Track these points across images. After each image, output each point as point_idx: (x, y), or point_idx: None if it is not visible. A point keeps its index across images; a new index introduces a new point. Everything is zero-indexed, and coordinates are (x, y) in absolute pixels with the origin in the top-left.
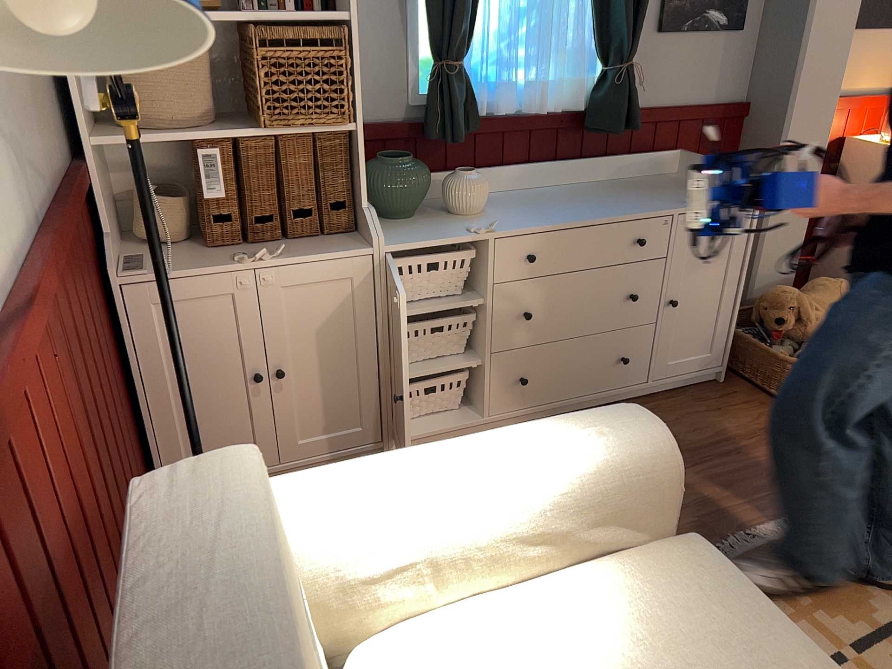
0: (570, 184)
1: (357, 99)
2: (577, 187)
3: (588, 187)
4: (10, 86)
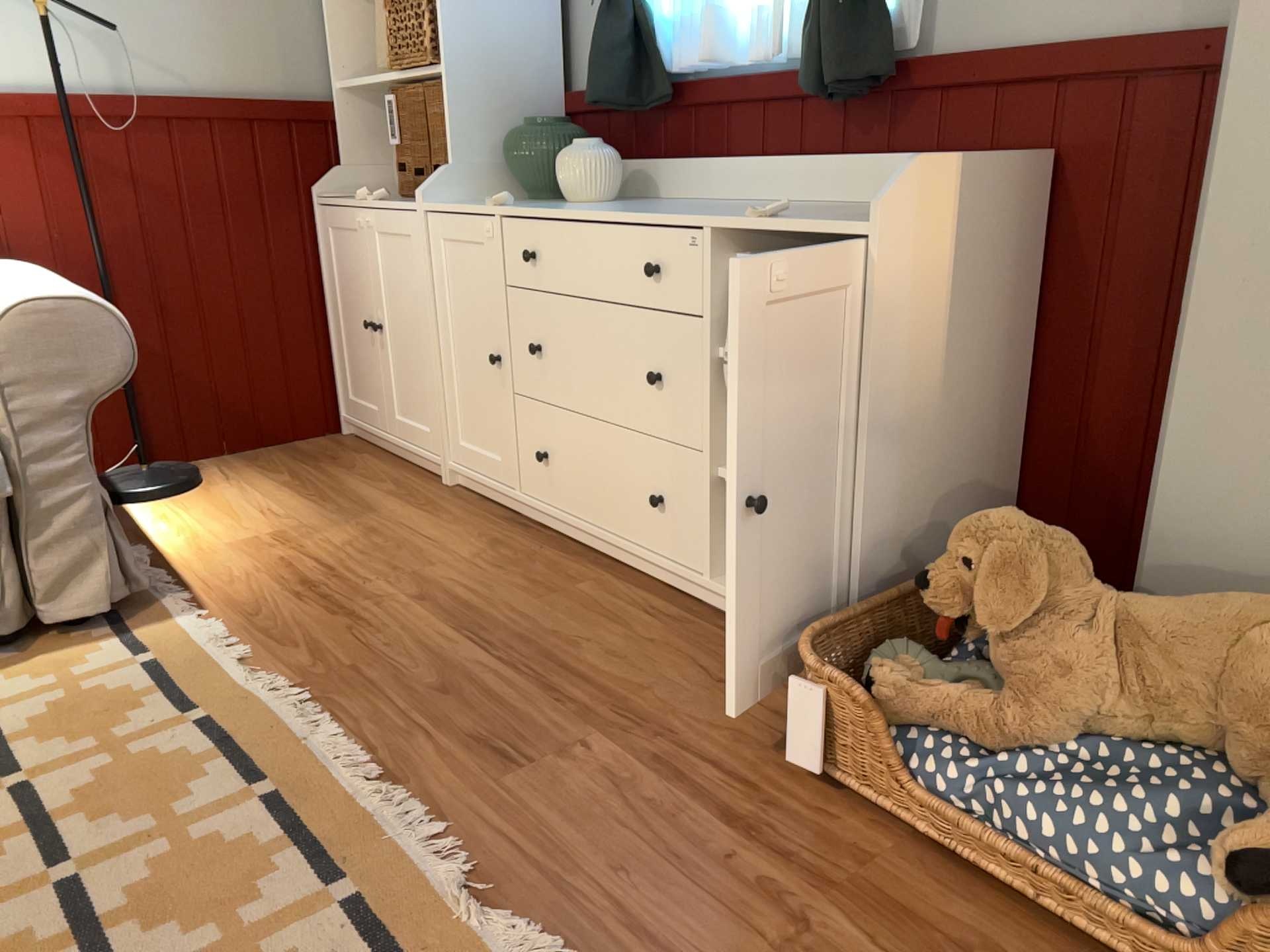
0: (800, 203)
1: (443, 38)
2: (786, 205)
3: (805, 206)
4: (162, 13)
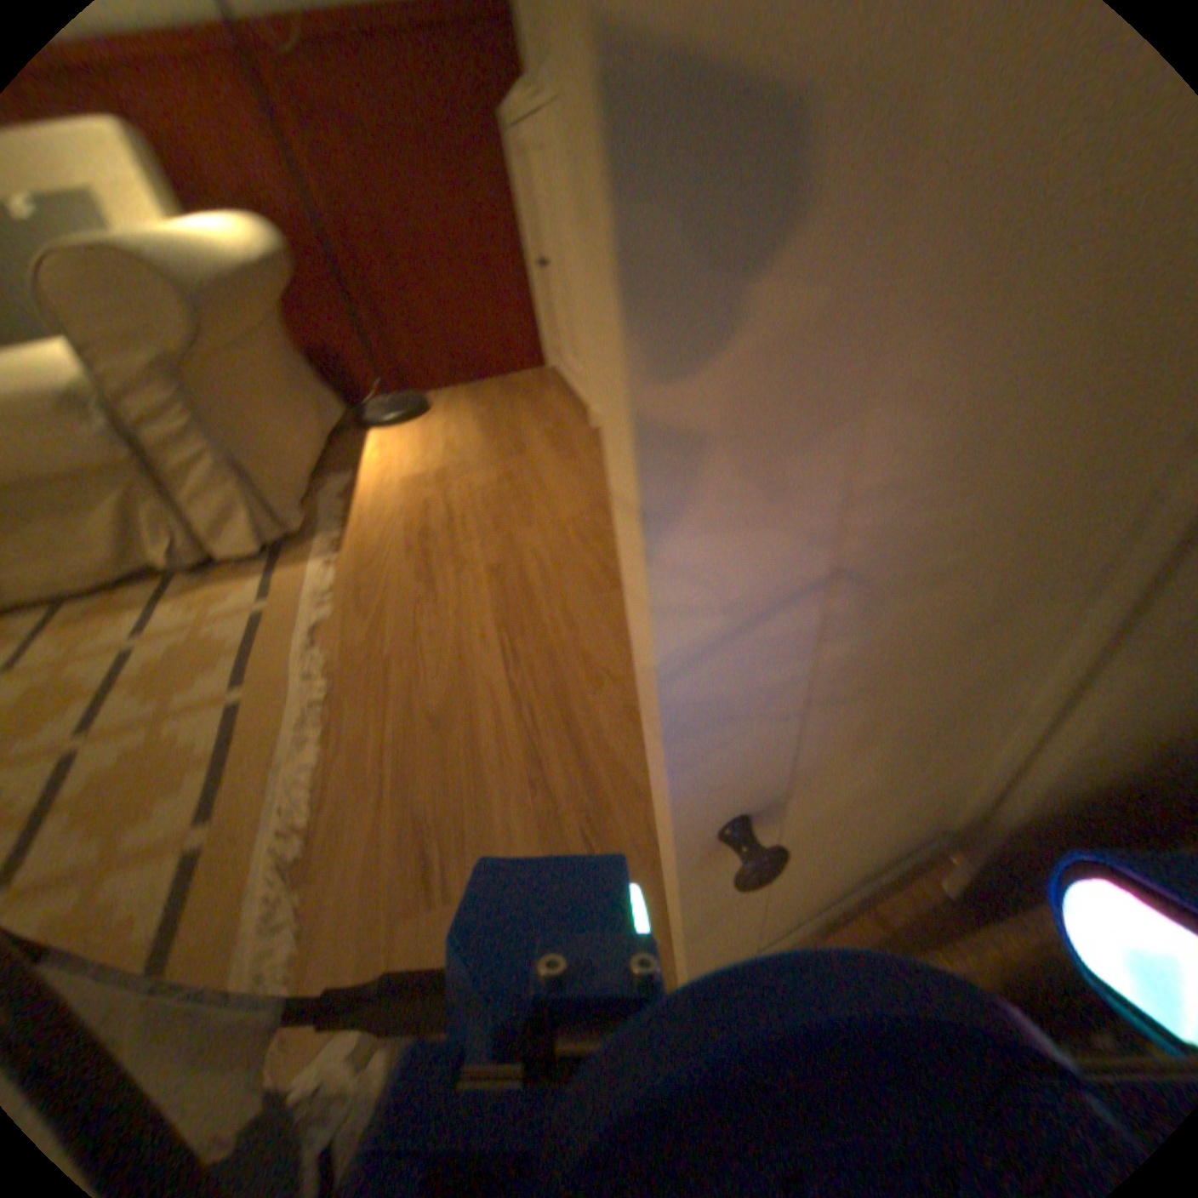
0: None
1: None
2: None
3: None
4: None
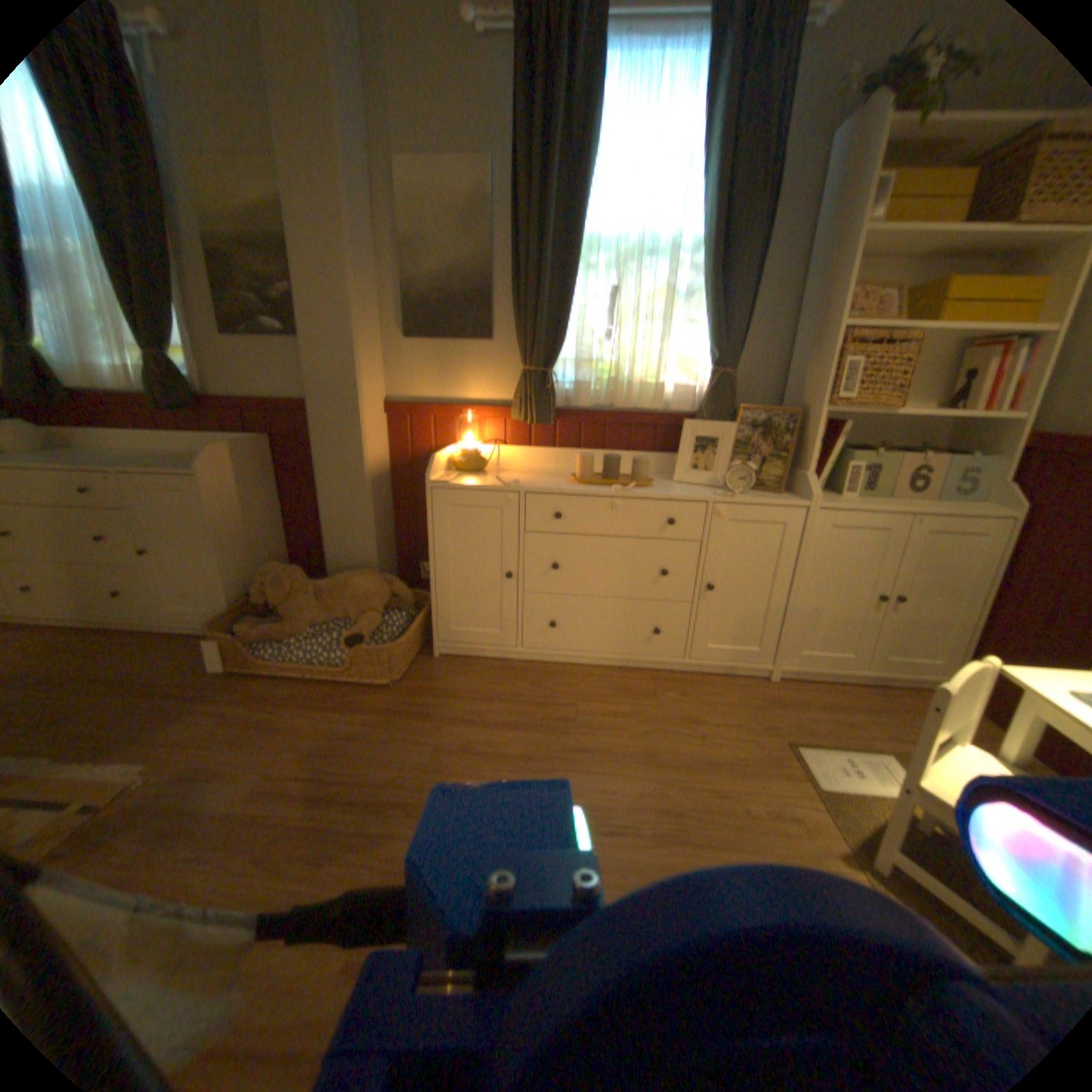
0: (163, 451)
1: None
2: (155, 453)
3: (165, 453)
4: None
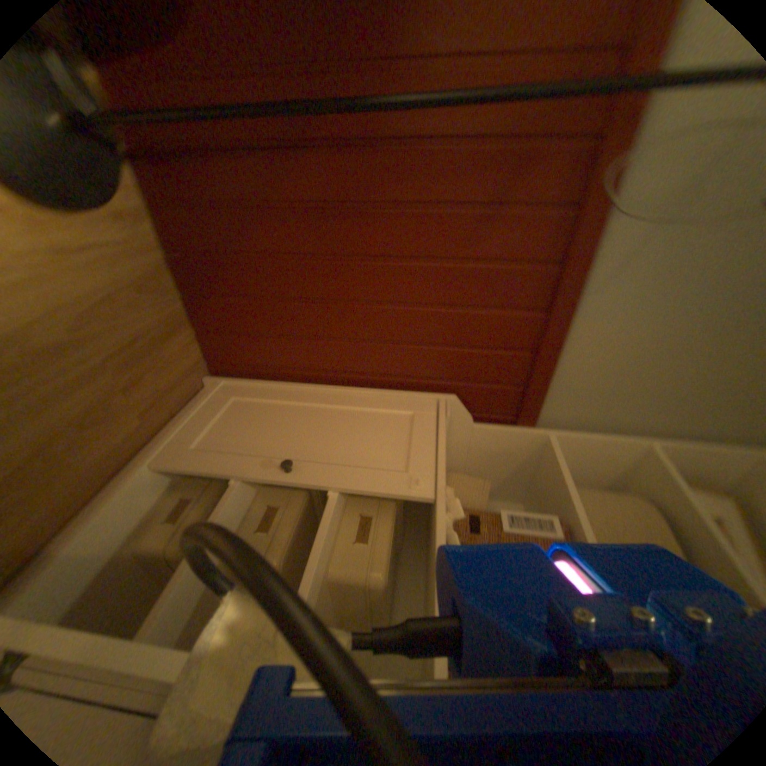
0: None
1: None
2: None
3: None
4: (693, 285)
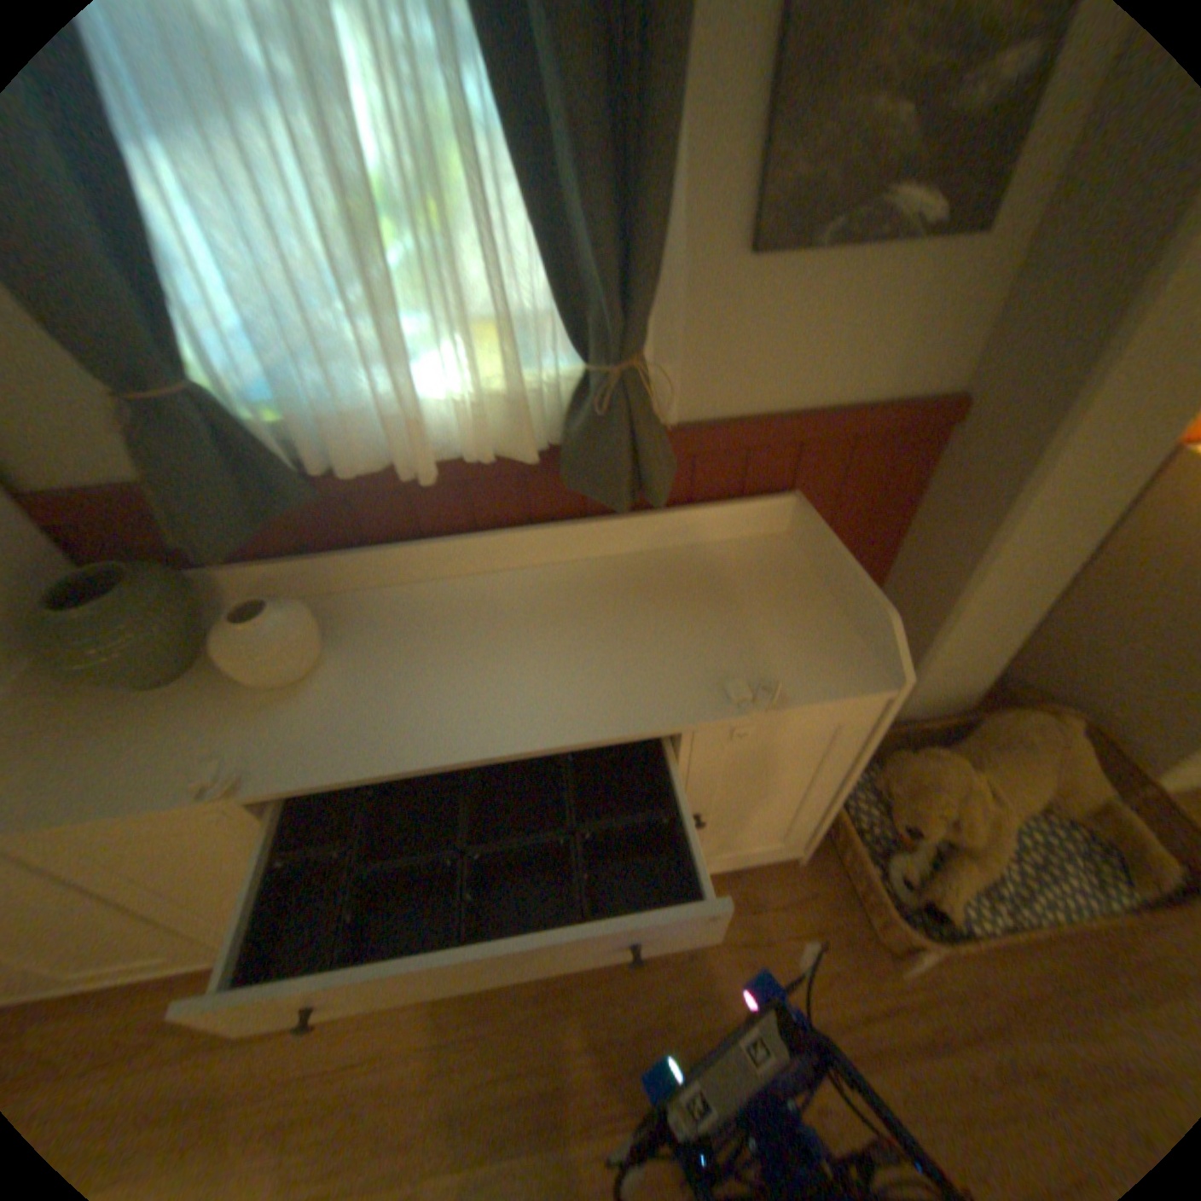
0: (559, 563)
1: None
2: (563, 578)
3: (587, 574)
4: None
